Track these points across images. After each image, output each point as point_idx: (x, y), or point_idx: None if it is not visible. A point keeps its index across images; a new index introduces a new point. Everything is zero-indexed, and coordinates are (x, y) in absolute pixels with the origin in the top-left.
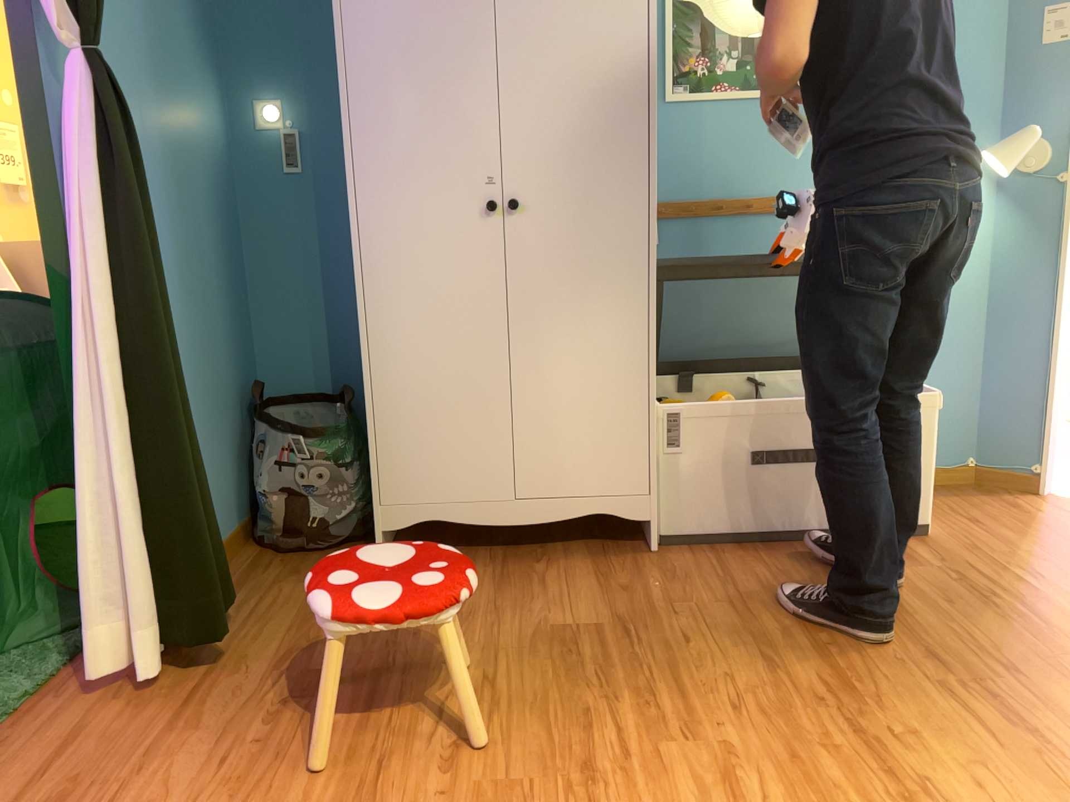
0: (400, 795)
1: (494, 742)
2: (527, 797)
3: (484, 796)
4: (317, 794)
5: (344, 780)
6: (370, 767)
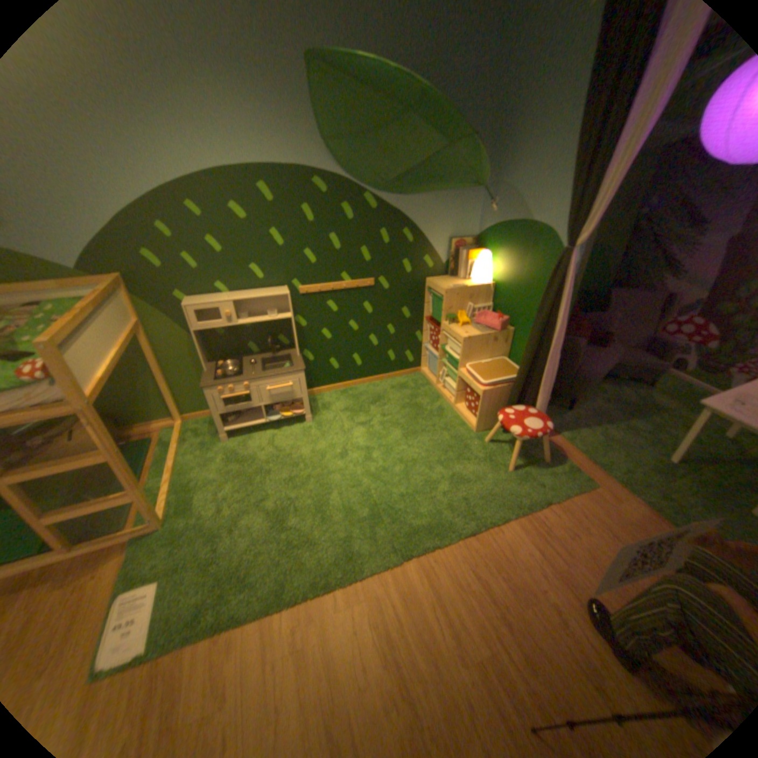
0: (549, 590)
1: (546, 636)
2: (510, 606)
3: (524, 601)
4: (573, 580)
5: (573, 591)
6: (573, 601)
